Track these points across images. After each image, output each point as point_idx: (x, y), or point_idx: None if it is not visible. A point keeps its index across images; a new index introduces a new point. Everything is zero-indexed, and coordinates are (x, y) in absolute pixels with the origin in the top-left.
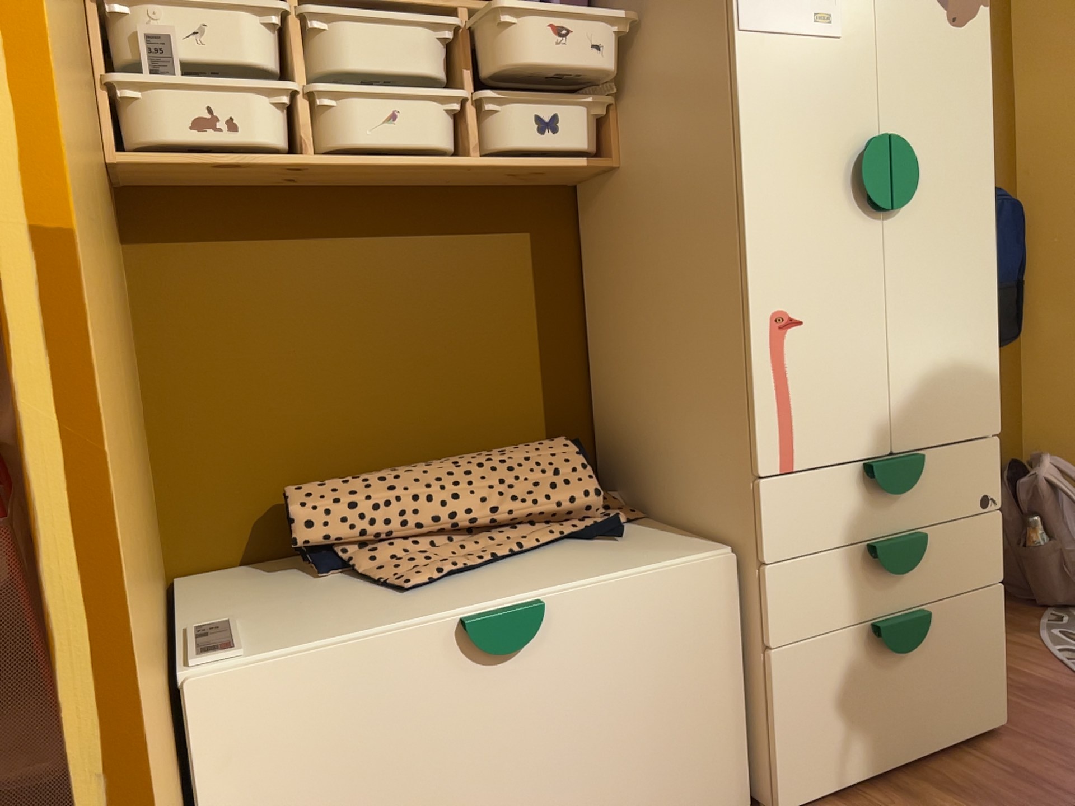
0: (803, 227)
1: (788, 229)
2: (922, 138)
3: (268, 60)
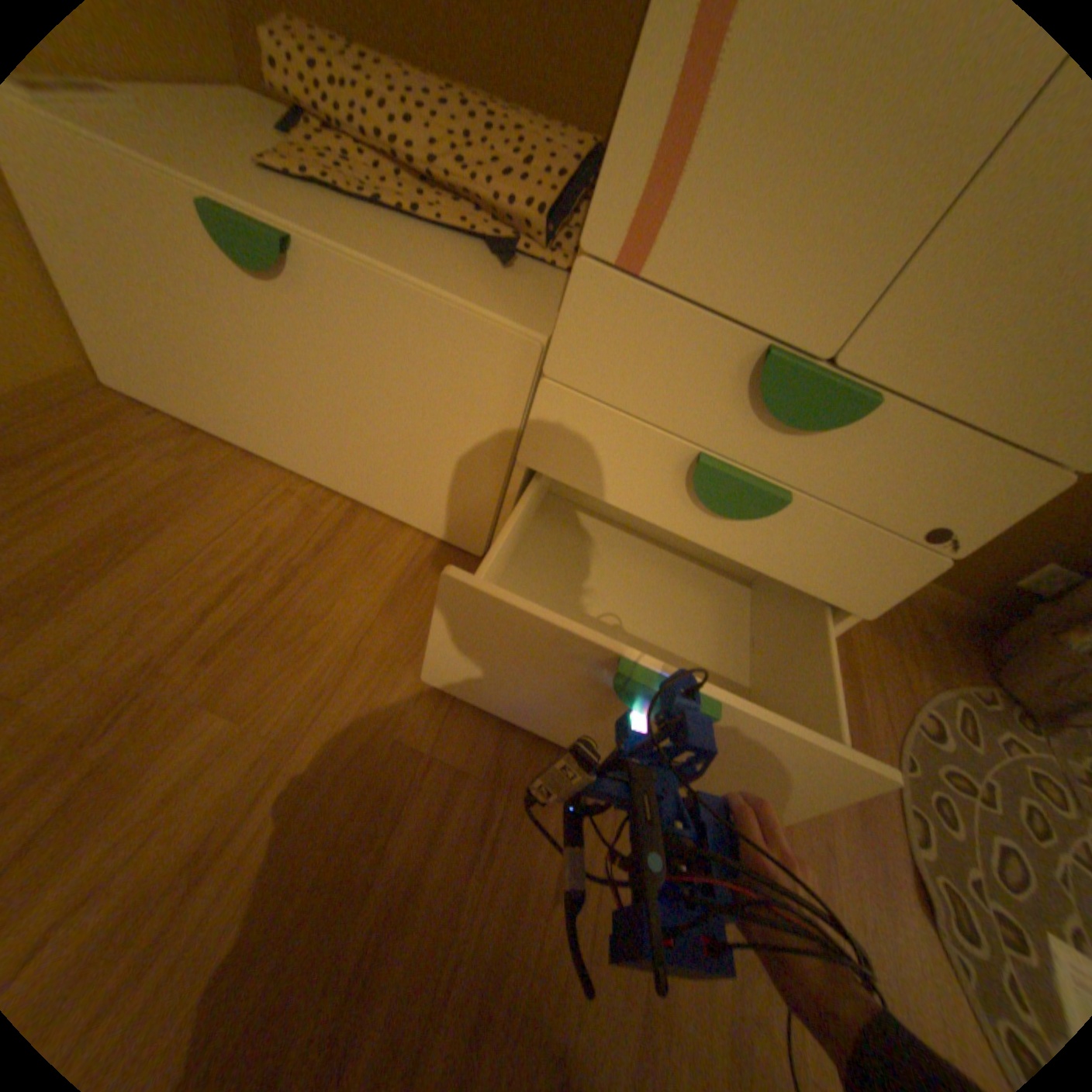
0: None
1: None
2: None
3: None
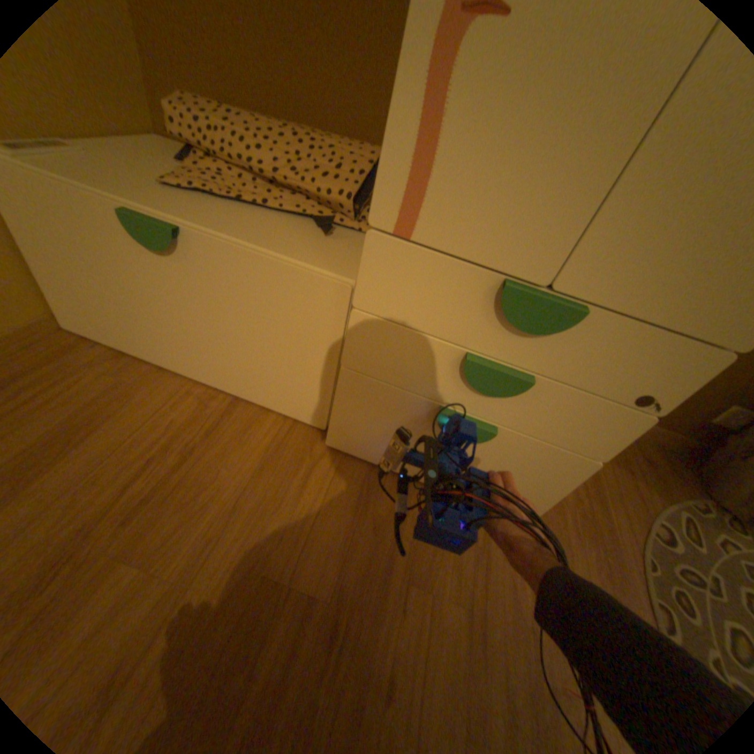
0: None
1: None
2: None
3: None
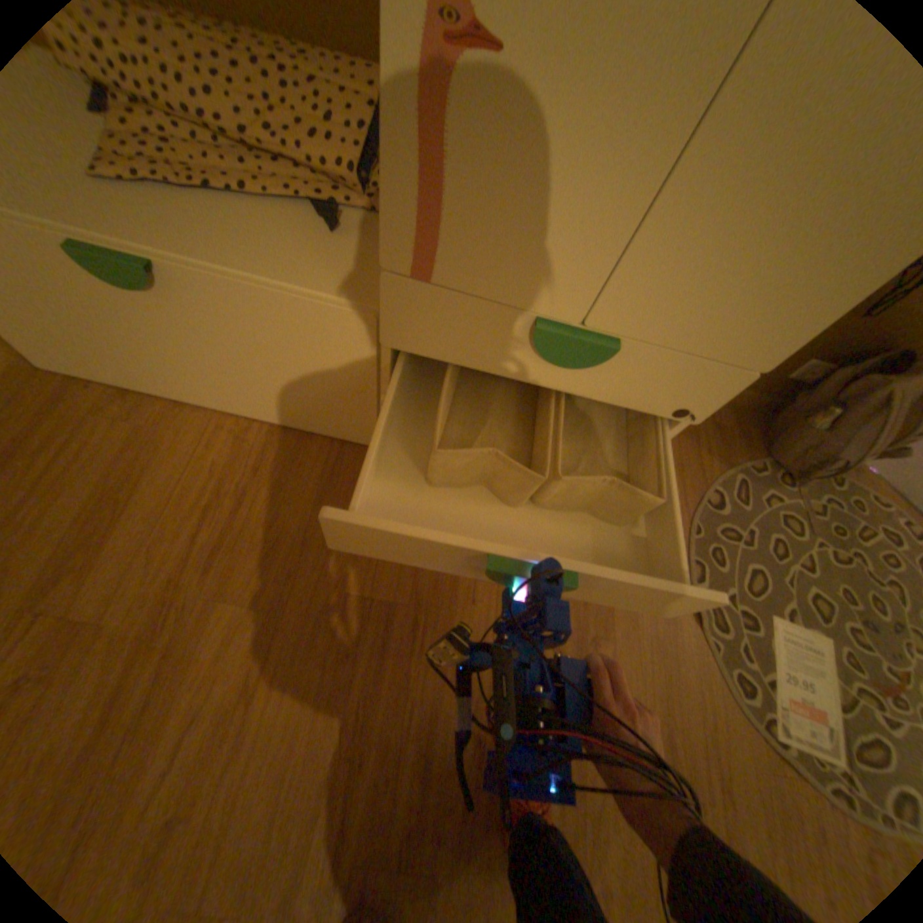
0: None
1: None
2: None
3: None
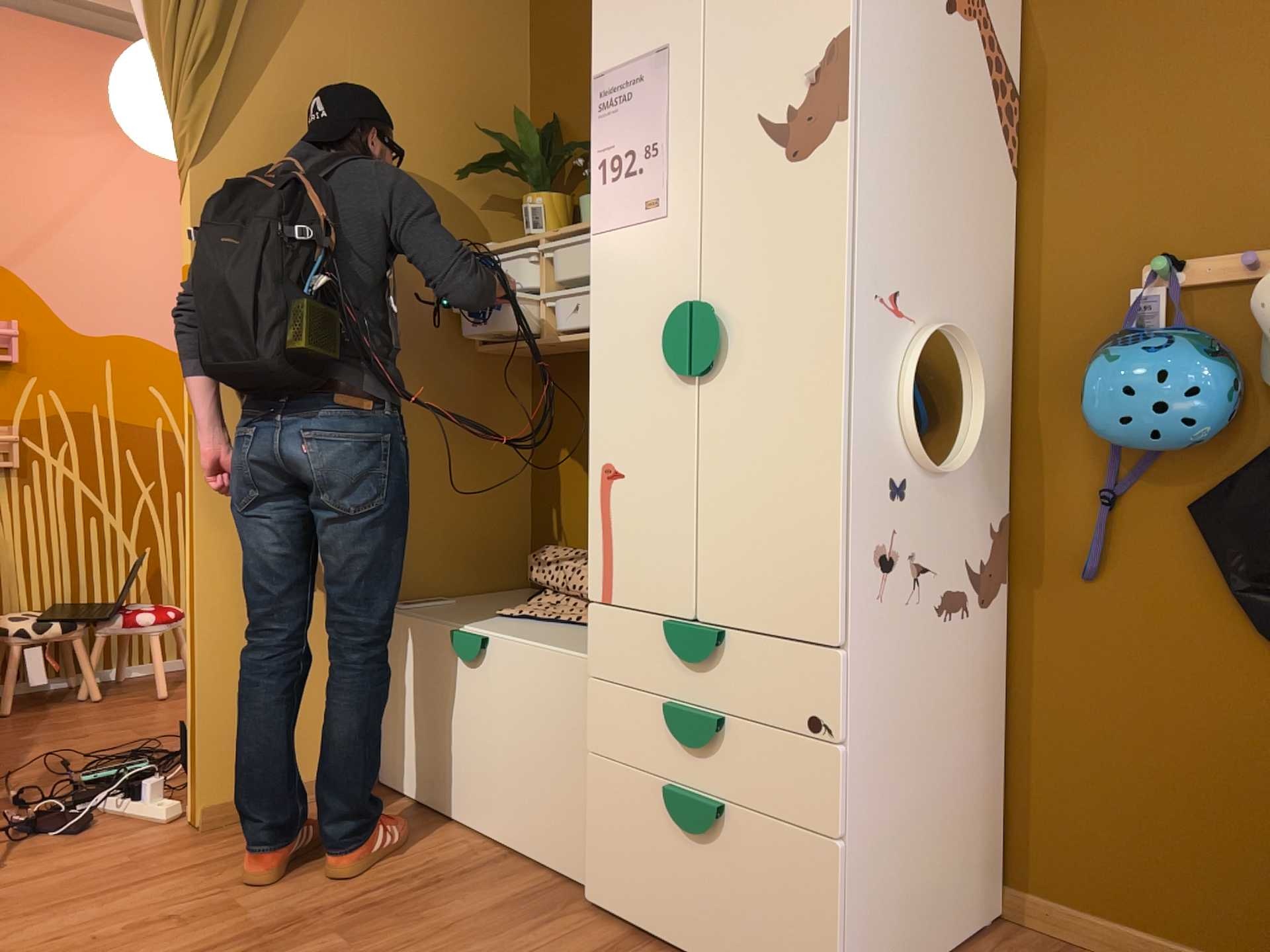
0: (626, 390)
1: (615, 392)
2: (746, 293)
3: (534, 279)
